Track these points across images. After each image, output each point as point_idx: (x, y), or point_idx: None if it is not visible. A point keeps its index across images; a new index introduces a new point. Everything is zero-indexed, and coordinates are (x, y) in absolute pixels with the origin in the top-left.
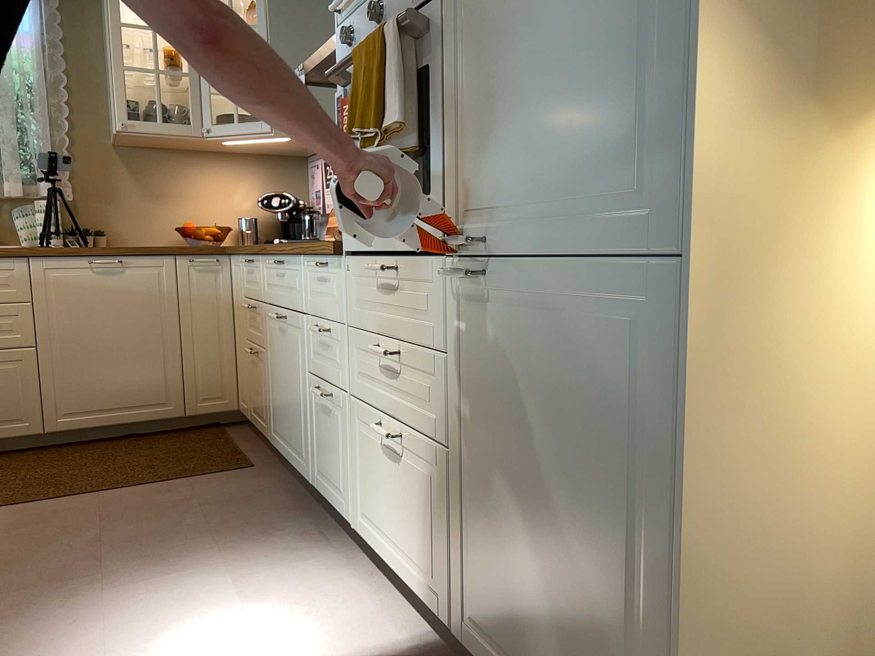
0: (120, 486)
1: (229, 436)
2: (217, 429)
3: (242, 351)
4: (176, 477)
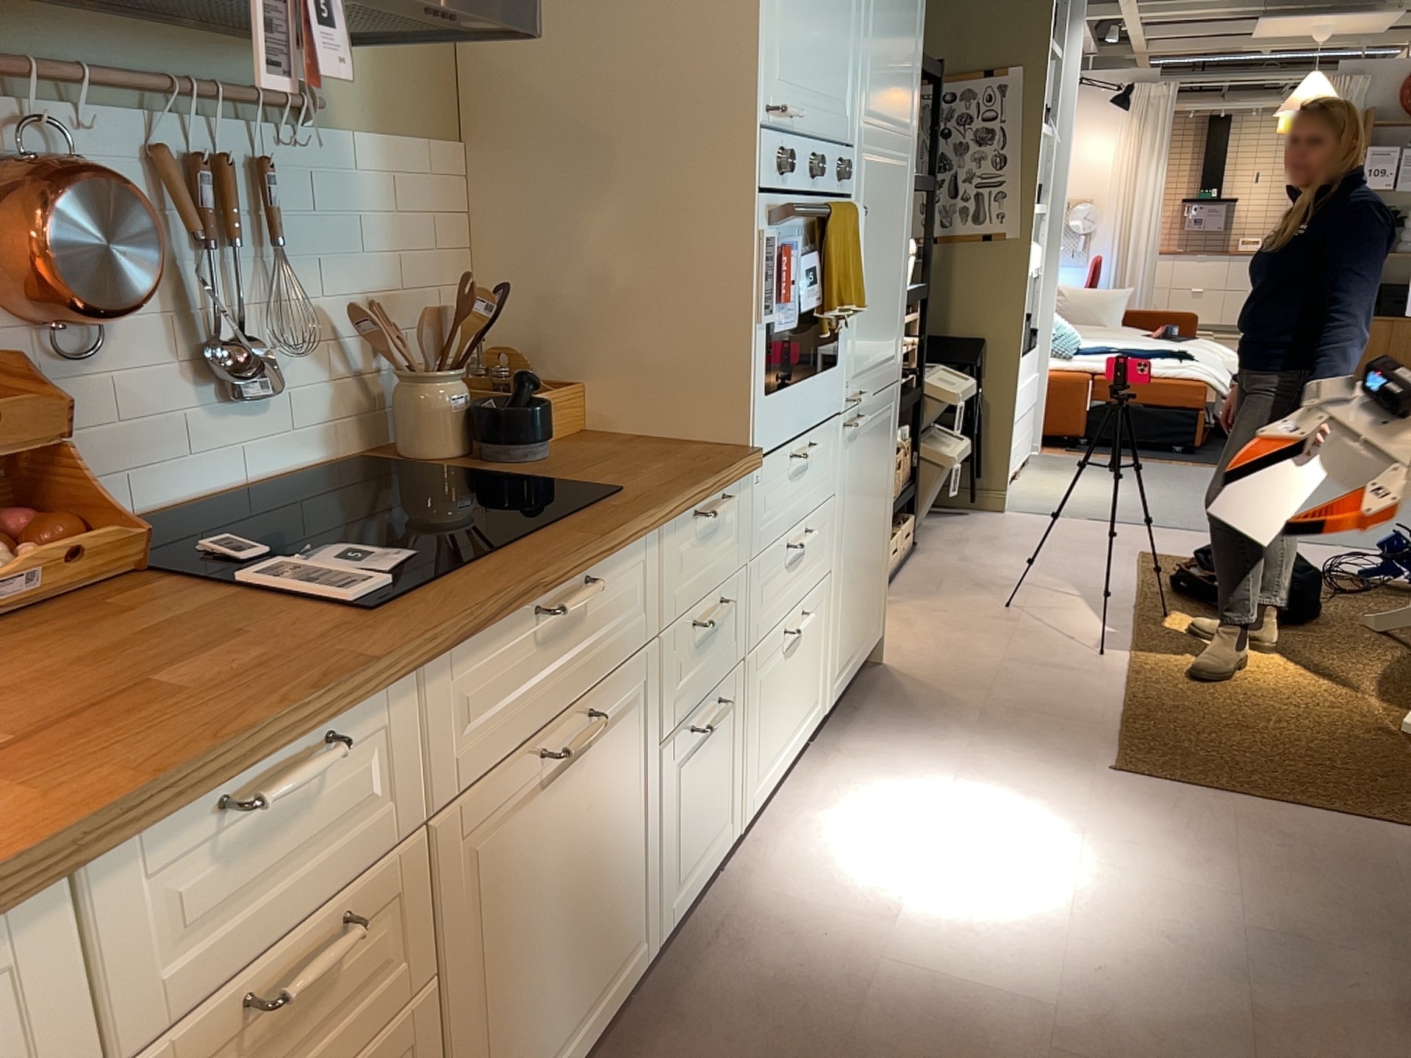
0: None
1: None
2: None
3: None
4: None
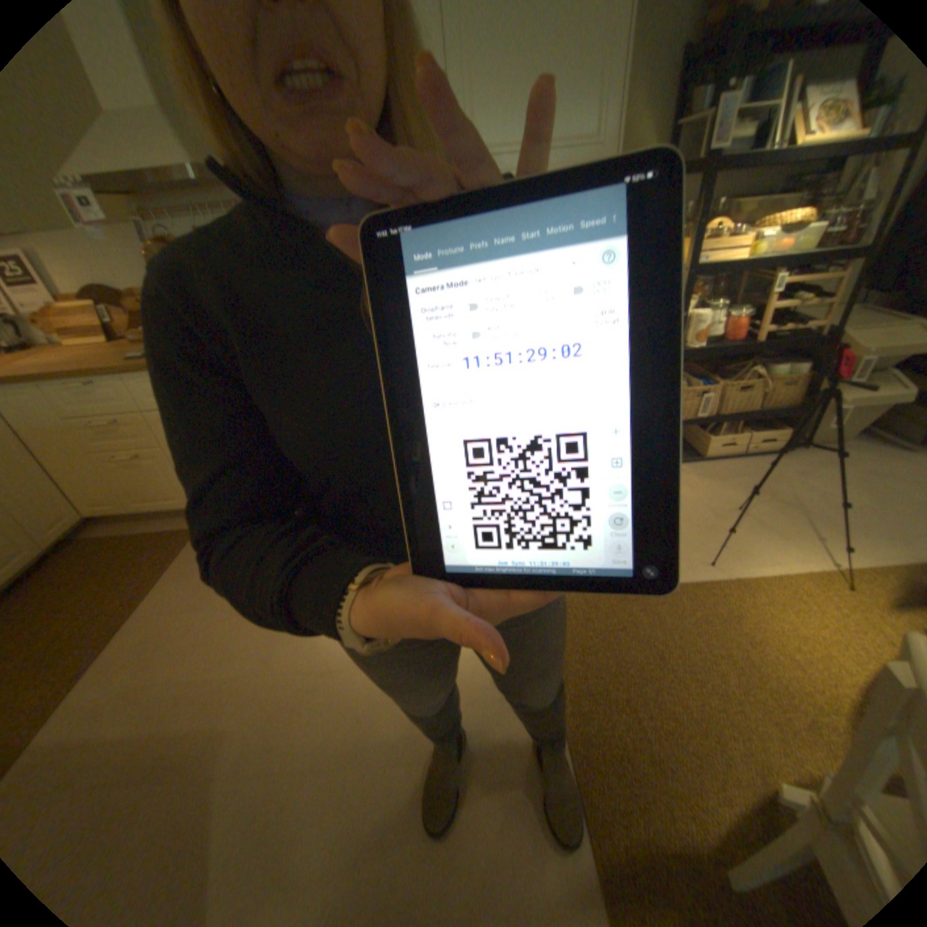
0: (129, 605)
1: (107, 537)
2: (77, 543)
3: (78, 468)
4: (158, 570)
